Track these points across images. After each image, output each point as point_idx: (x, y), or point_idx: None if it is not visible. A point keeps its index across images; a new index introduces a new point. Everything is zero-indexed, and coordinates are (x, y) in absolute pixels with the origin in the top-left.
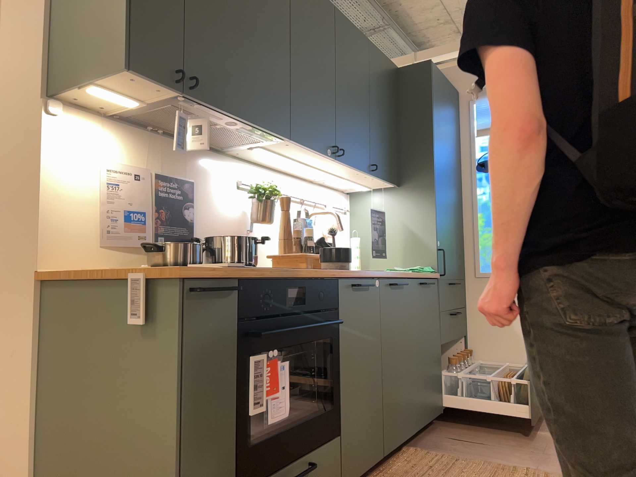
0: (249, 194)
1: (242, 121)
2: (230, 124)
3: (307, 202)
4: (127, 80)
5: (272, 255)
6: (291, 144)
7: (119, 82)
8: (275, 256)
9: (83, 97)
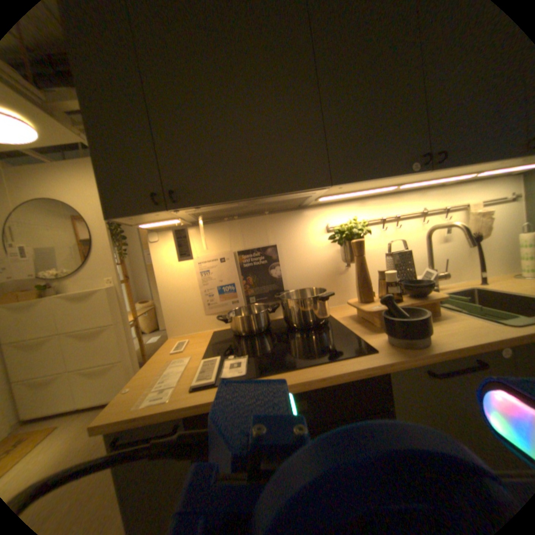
0: (331, 239)
1: (253, 198)
2: (251, 202)
3: (432, 211)
4: (129, 220)
5: (349, 303)
6: (343, 185)
7: (133, 221)
8: (350, 305)
9: (160, 224)
